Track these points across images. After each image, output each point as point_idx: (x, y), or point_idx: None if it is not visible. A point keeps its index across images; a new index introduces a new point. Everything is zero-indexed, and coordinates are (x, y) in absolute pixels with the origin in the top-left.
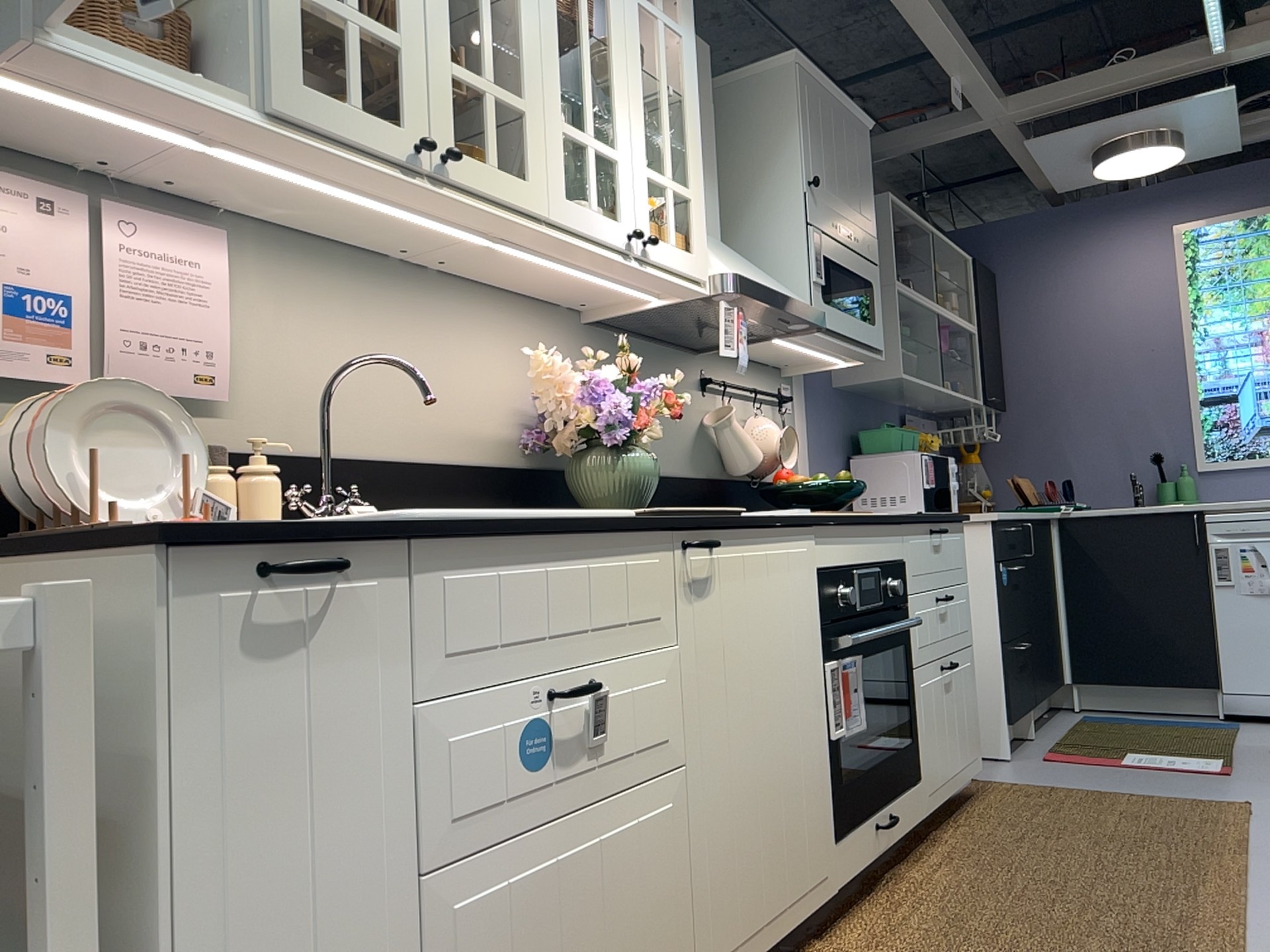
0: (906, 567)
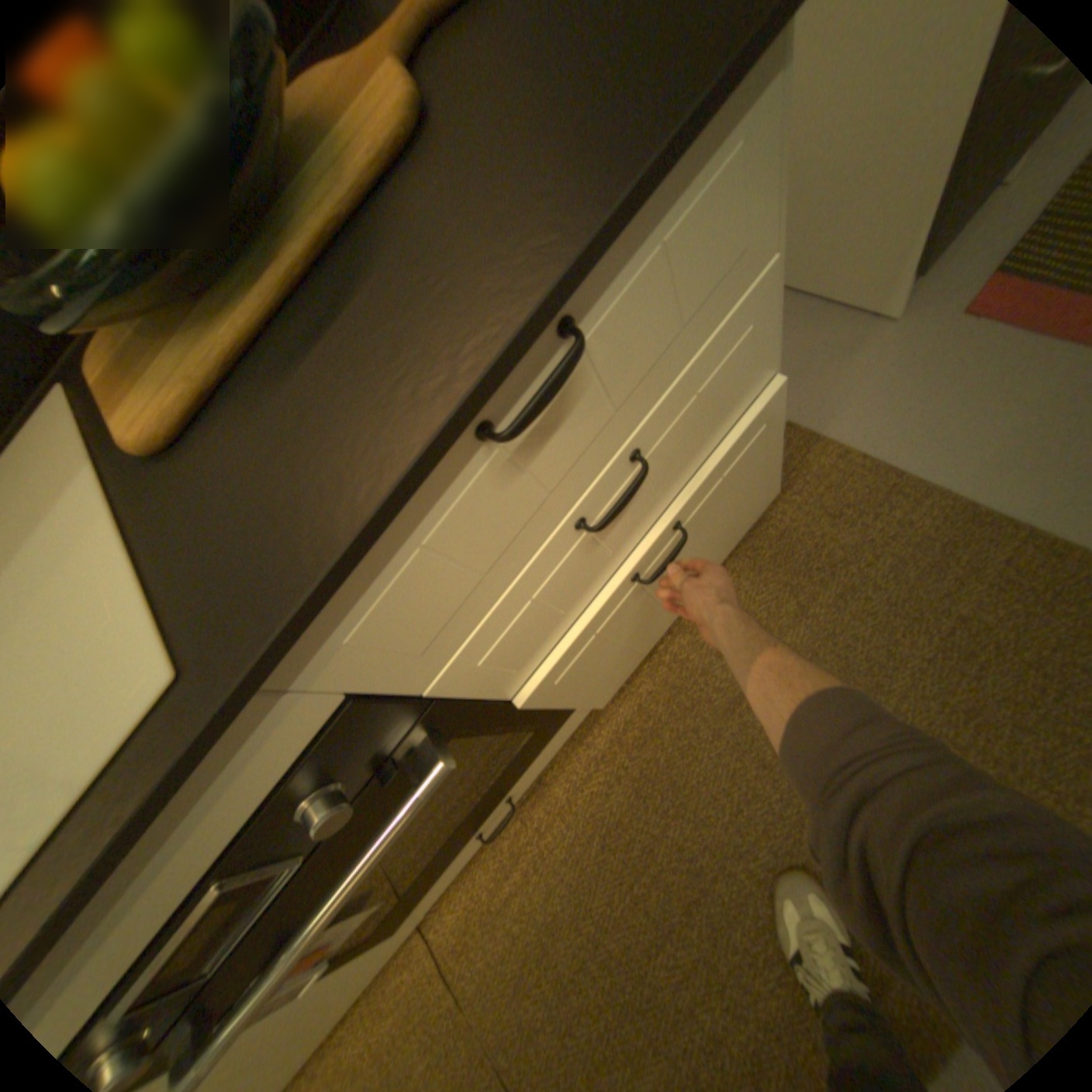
0: (363, 693)
